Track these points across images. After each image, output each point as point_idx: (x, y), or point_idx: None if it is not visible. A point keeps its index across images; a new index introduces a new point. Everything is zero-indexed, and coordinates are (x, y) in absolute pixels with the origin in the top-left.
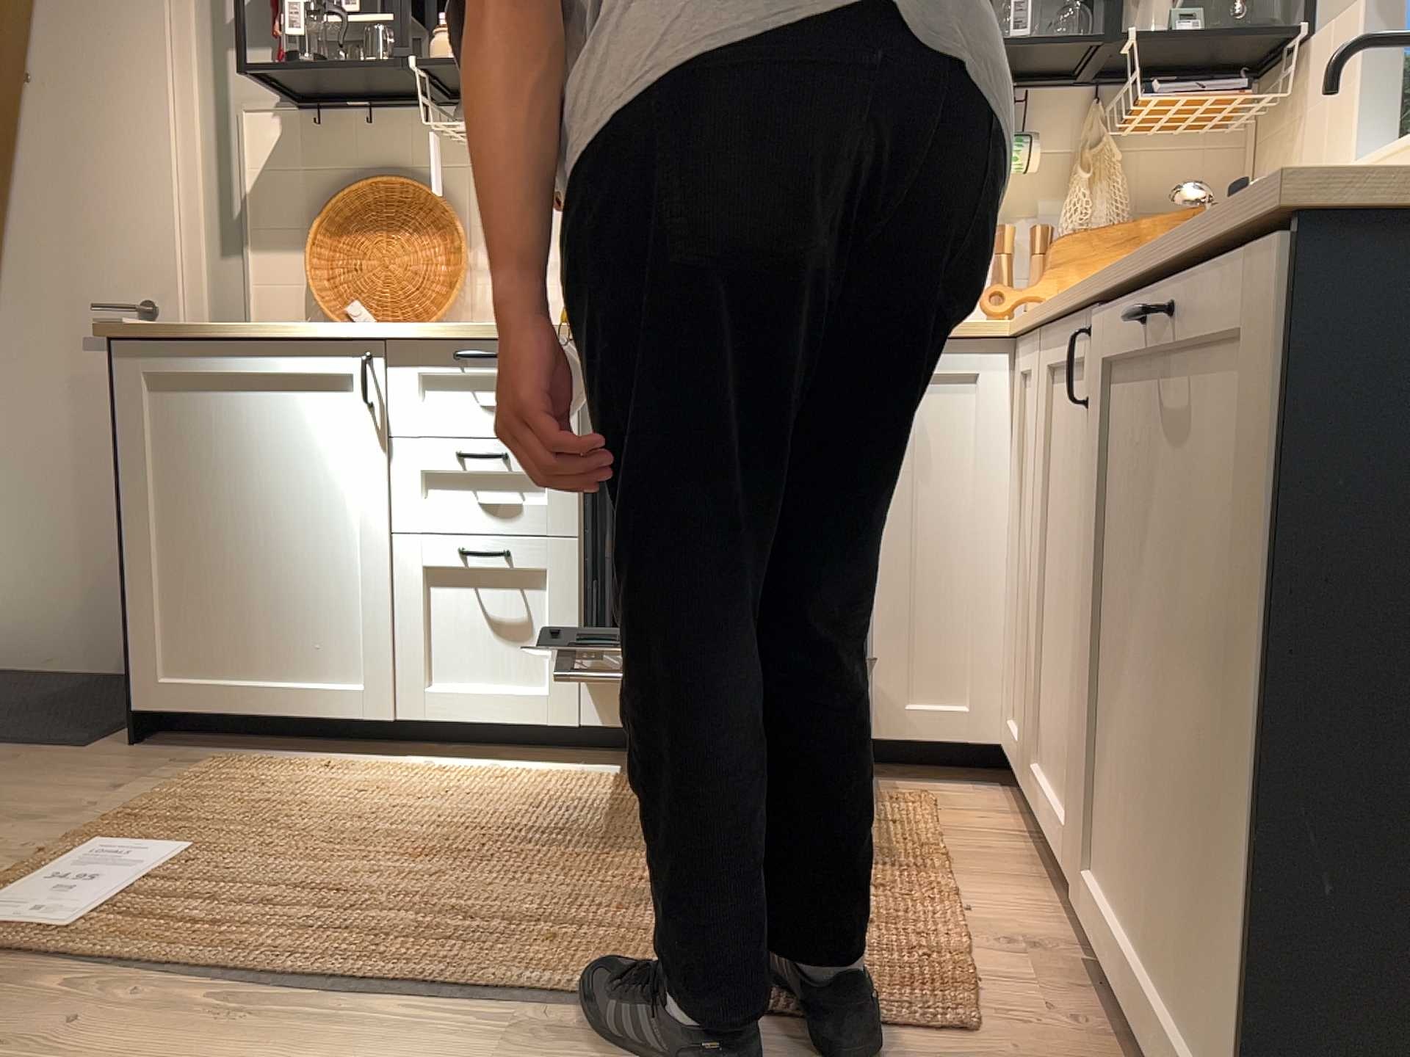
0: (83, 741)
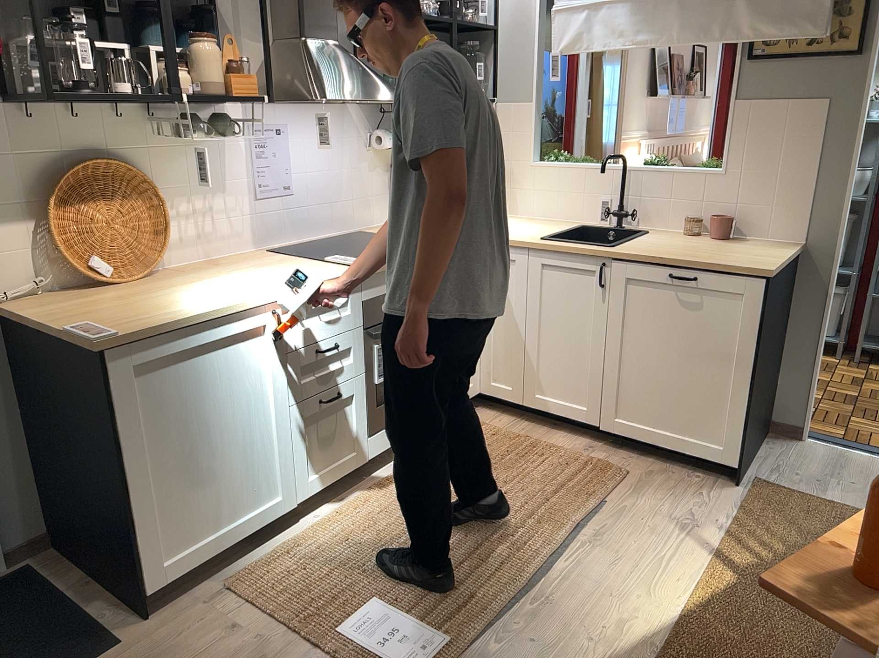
0: (107, 641)
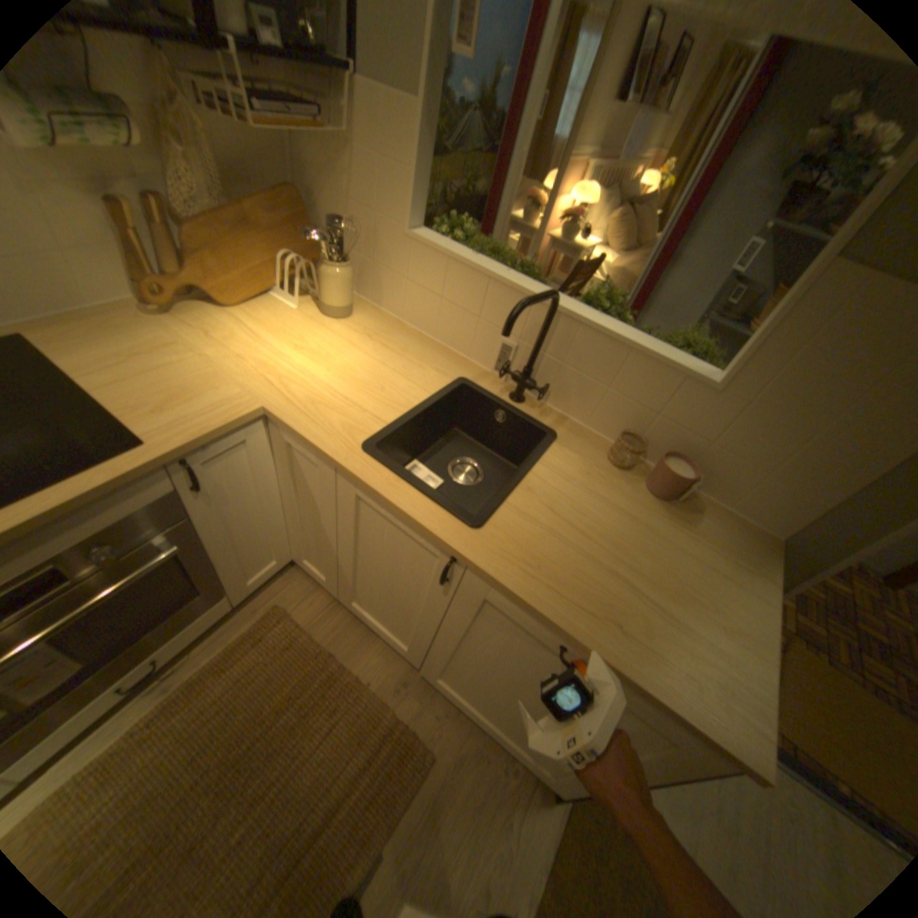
0: None
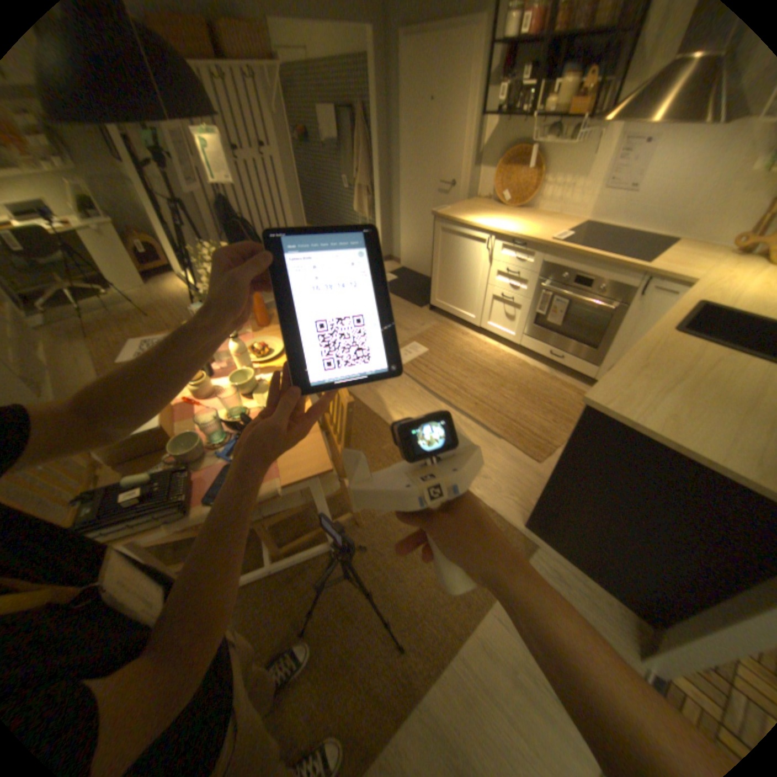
0: (420, 305)
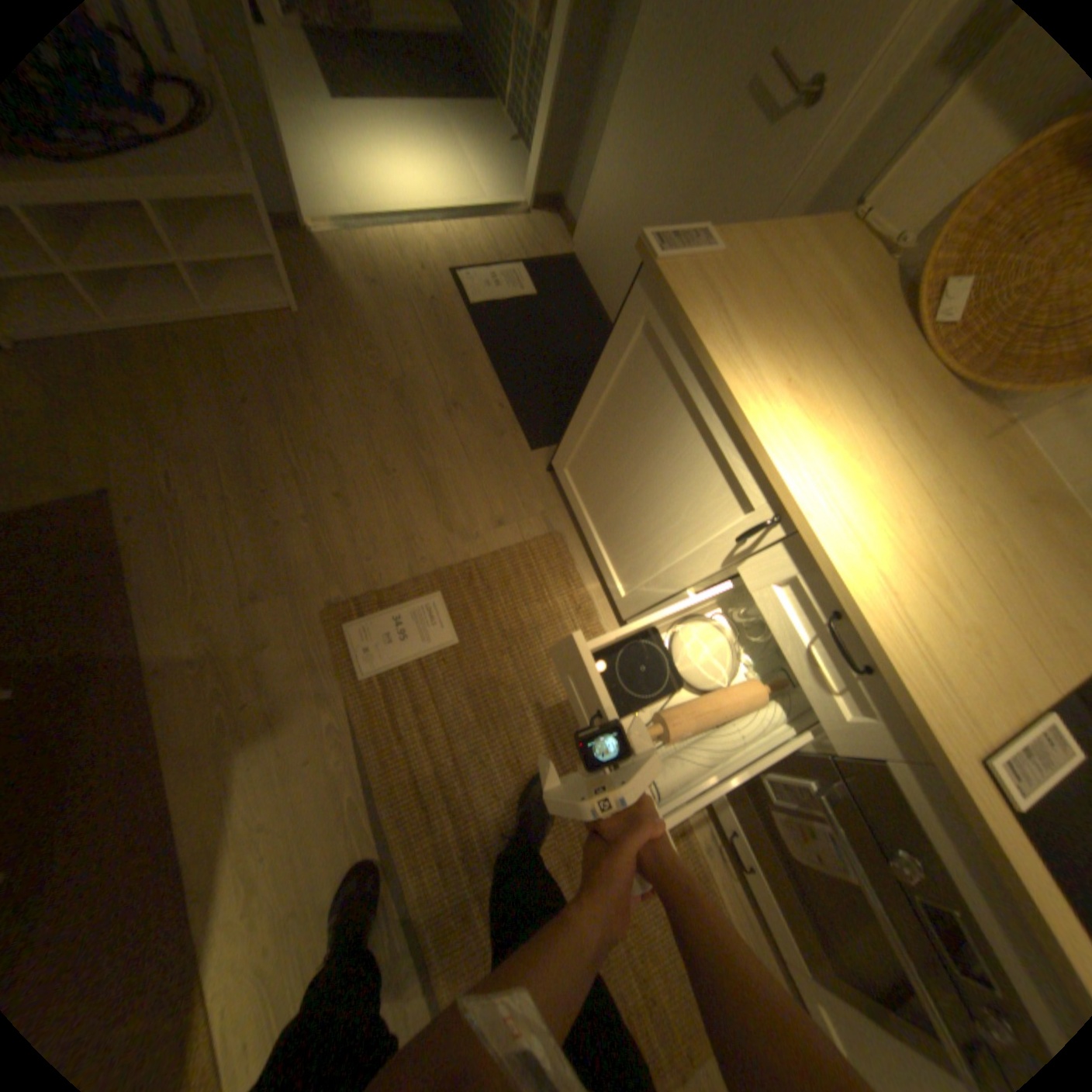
0: (537, 444)
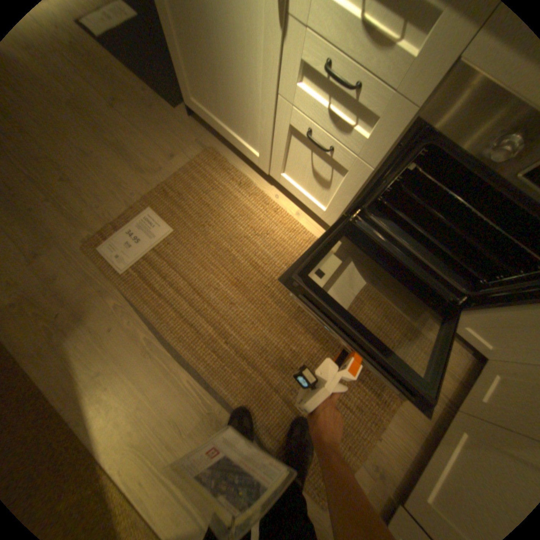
0: (175, 101)
